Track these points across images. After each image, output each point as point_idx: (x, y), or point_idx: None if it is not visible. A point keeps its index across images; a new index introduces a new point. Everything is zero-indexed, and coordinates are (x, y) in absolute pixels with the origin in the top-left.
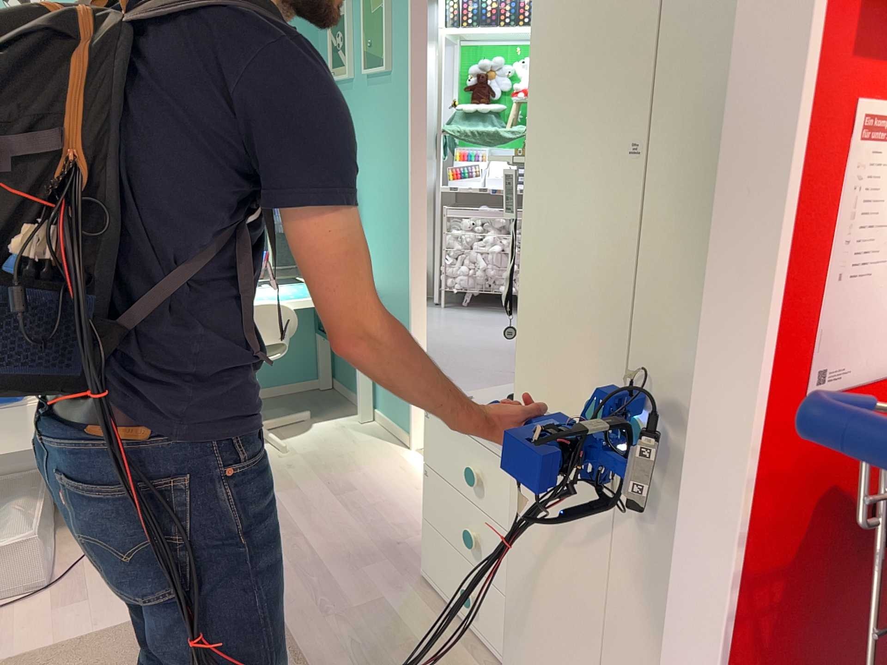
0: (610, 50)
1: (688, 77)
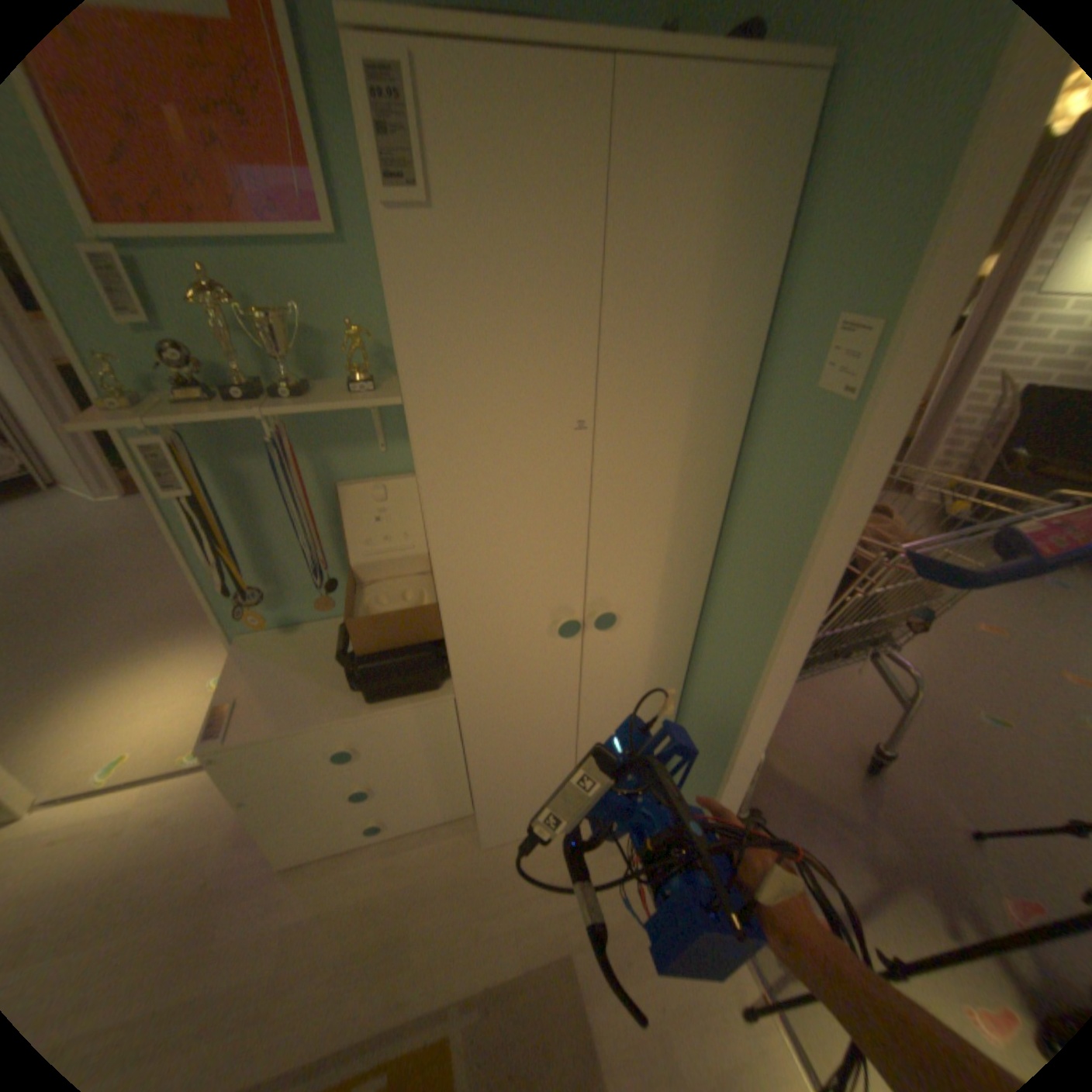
0: (540, 341)
1: (633, 369)
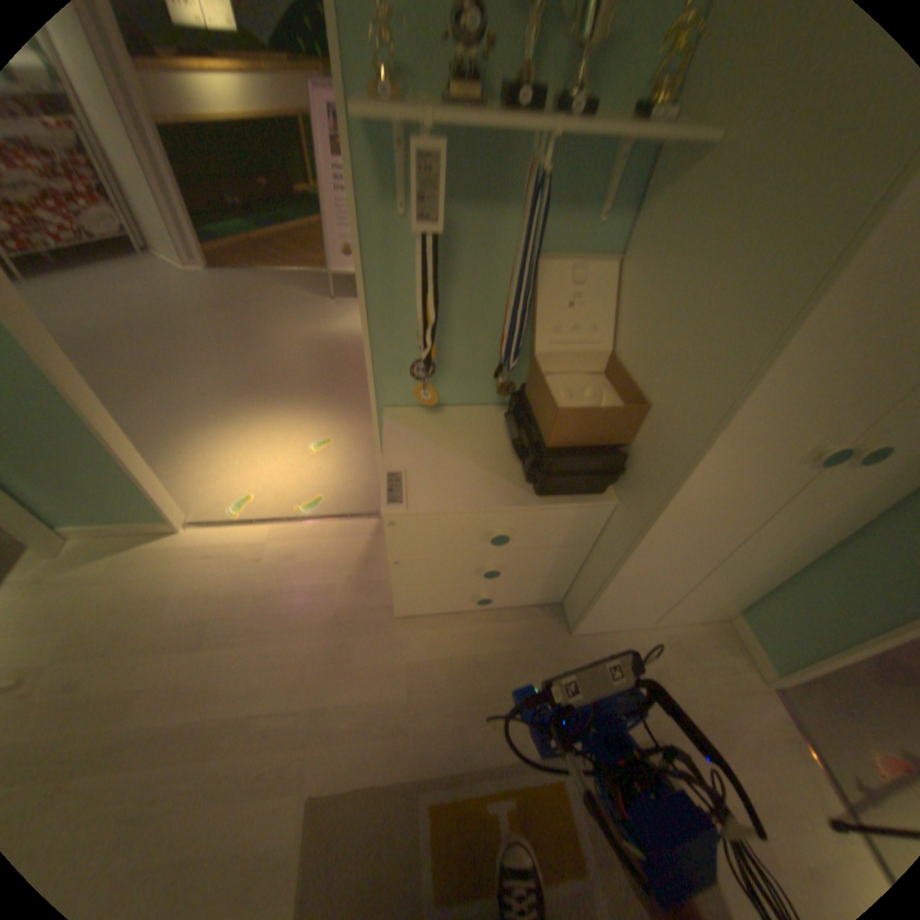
0: None
1: None
